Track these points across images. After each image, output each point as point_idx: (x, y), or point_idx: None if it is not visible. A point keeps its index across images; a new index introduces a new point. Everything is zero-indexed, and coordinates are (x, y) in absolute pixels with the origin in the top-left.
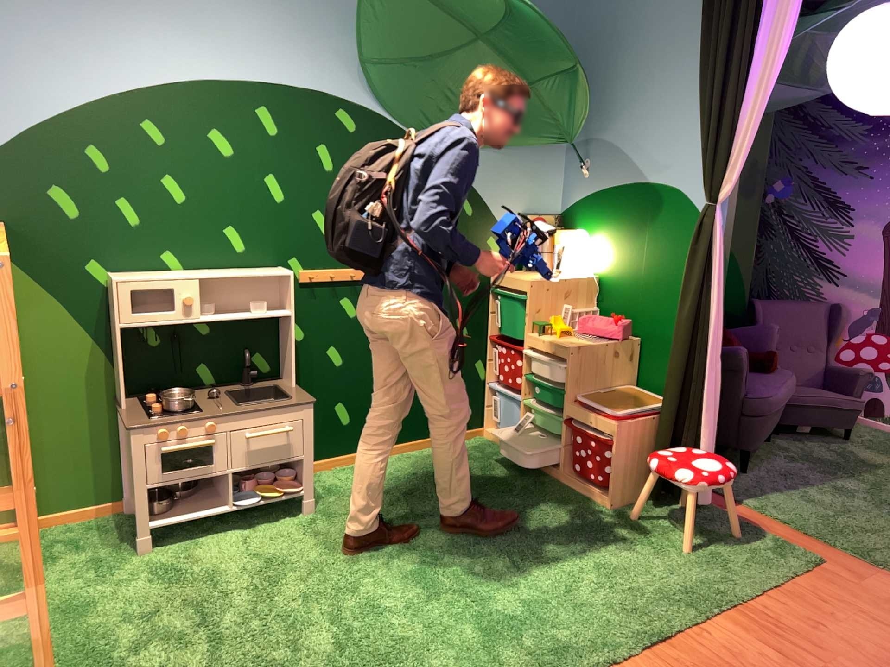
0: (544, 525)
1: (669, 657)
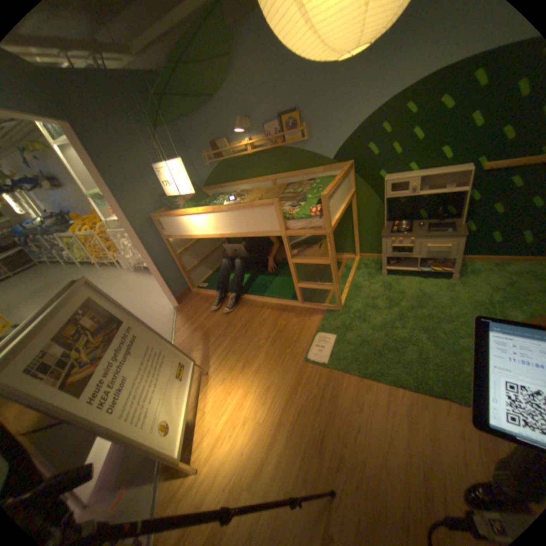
0: None
1: None
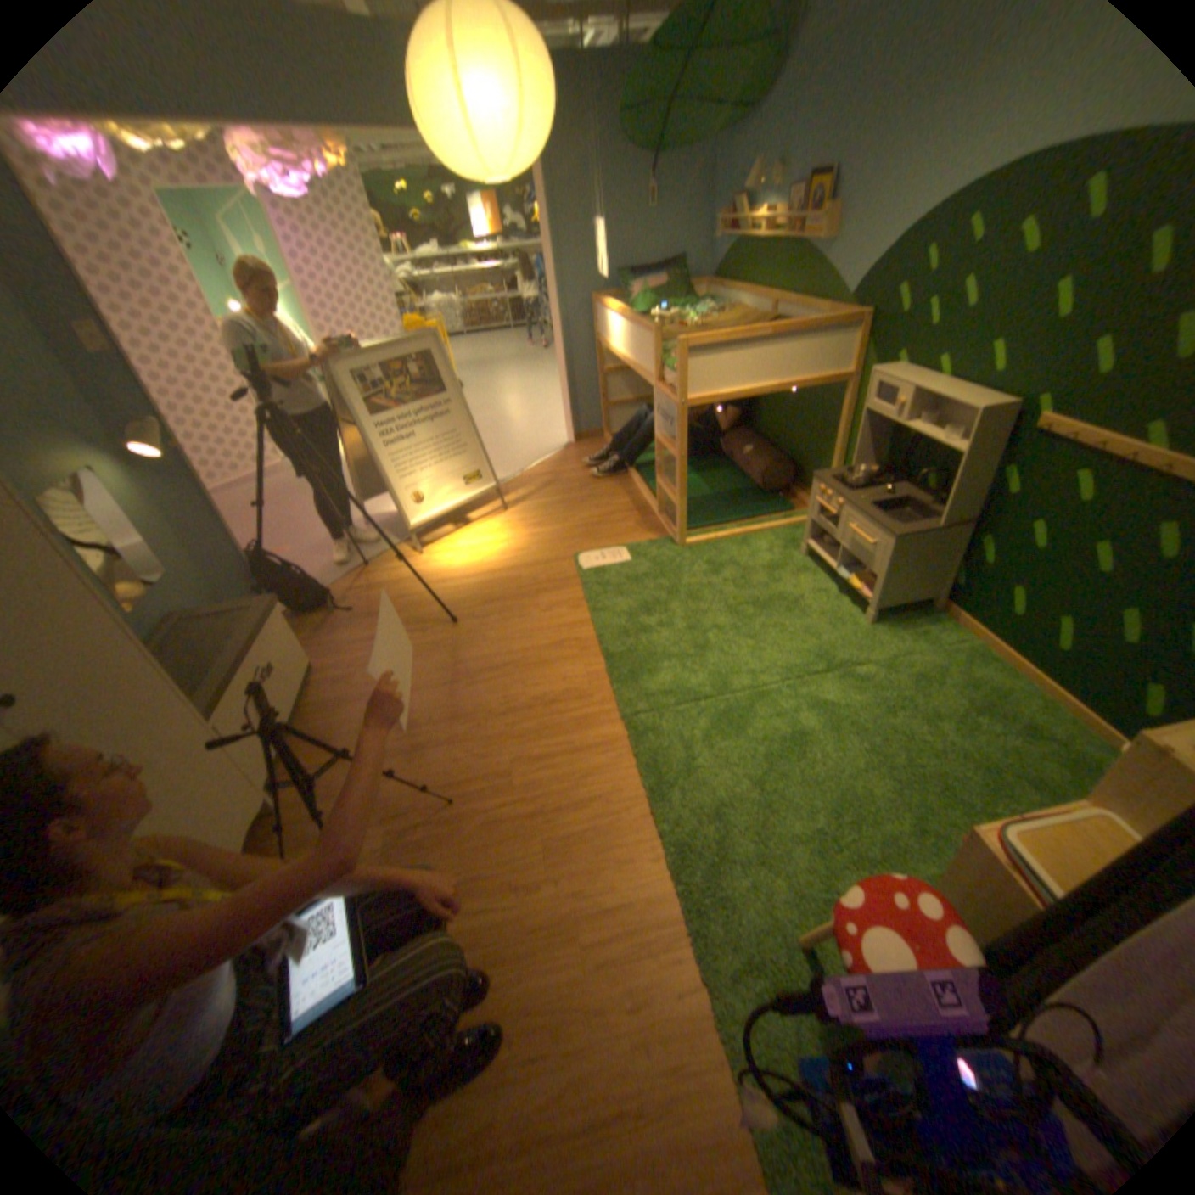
0: (852, 796)
1: (618, 806)
